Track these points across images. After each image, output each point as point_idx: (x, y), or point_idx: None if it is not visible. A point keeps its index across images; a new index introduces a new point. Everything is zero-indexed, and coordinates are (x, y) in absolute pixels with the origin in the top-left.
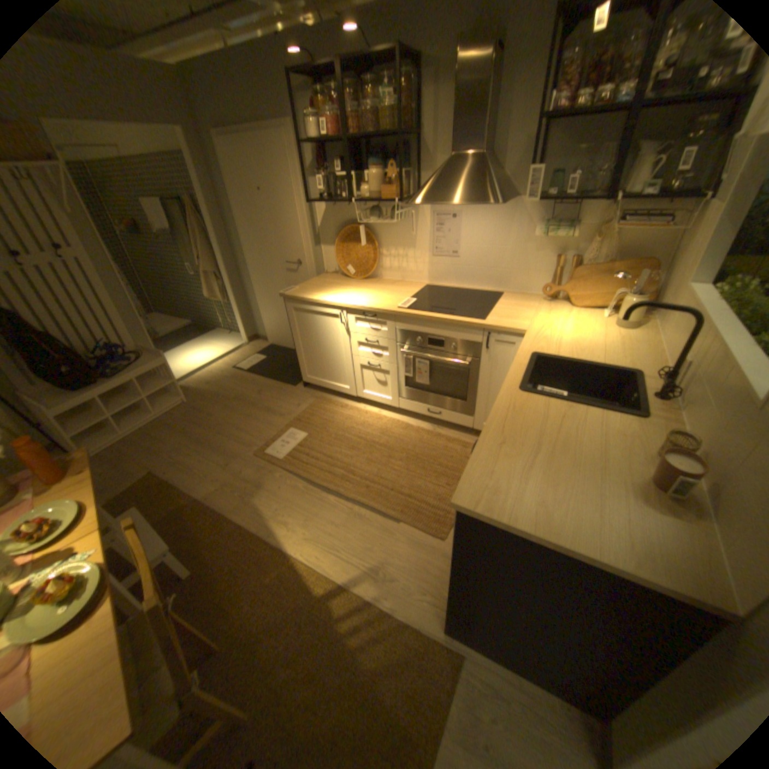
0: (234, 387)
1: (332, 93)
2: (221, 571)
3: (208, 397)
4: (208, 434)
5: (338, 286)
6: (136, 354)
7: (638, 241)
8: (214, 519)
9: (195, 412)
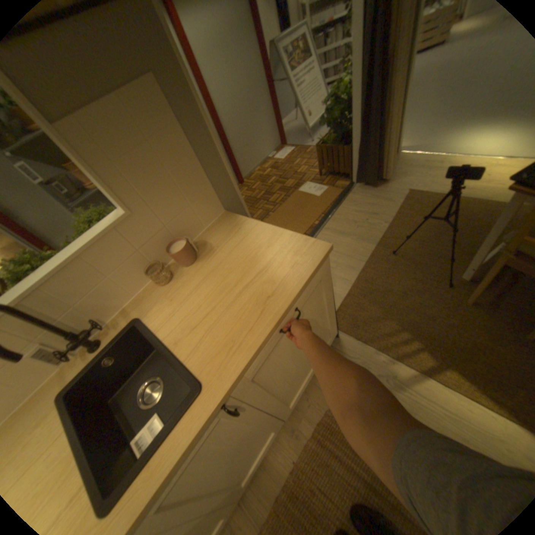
0: None
1: None
2: None
3: None
4: None
5: None
6: None
7: None
8: None
9: None
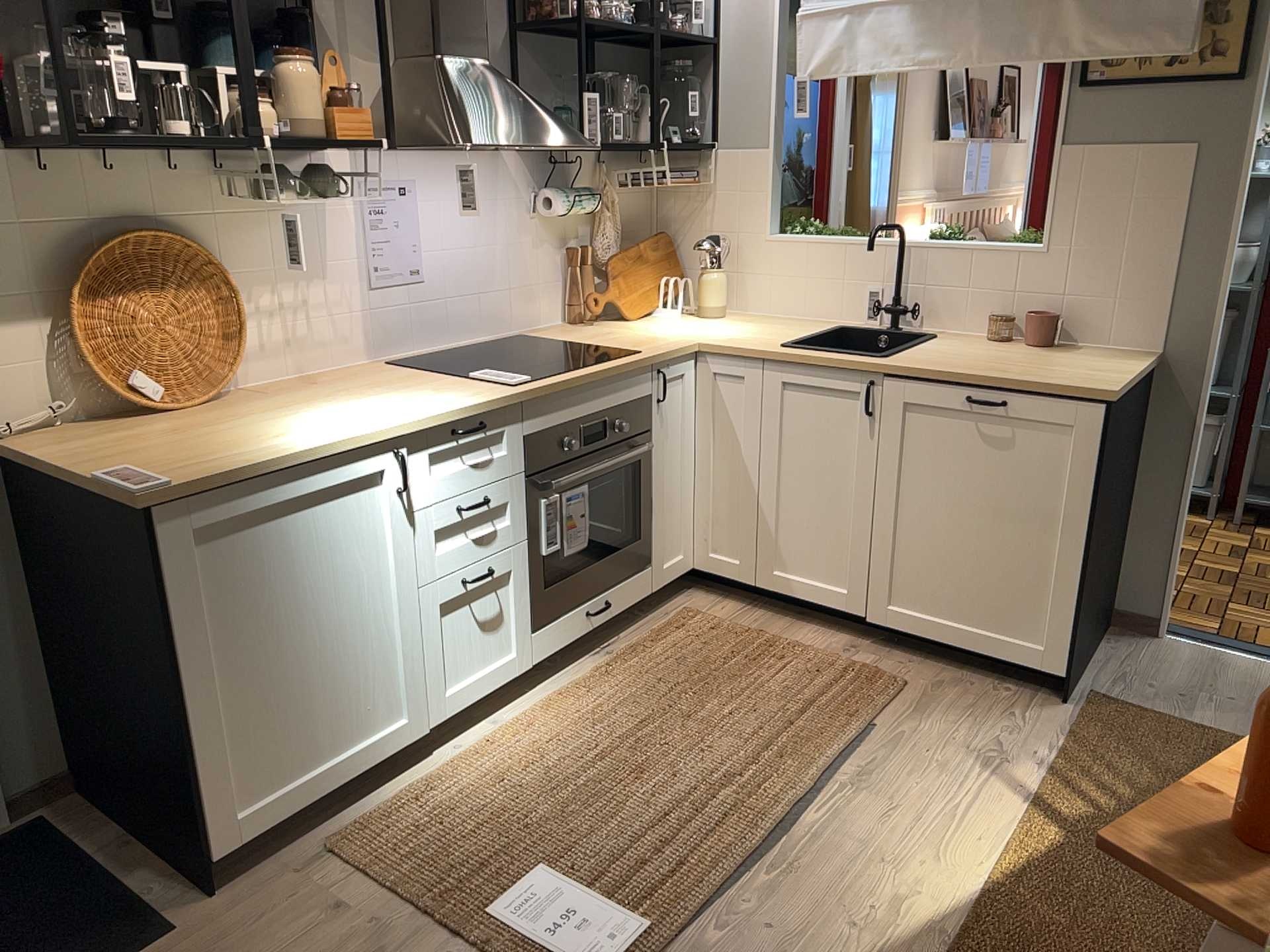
0: None
1: None
2: None
3: None
4: None
5: (224, 426)
6: None
7: (627, 215)
8: None
9: None
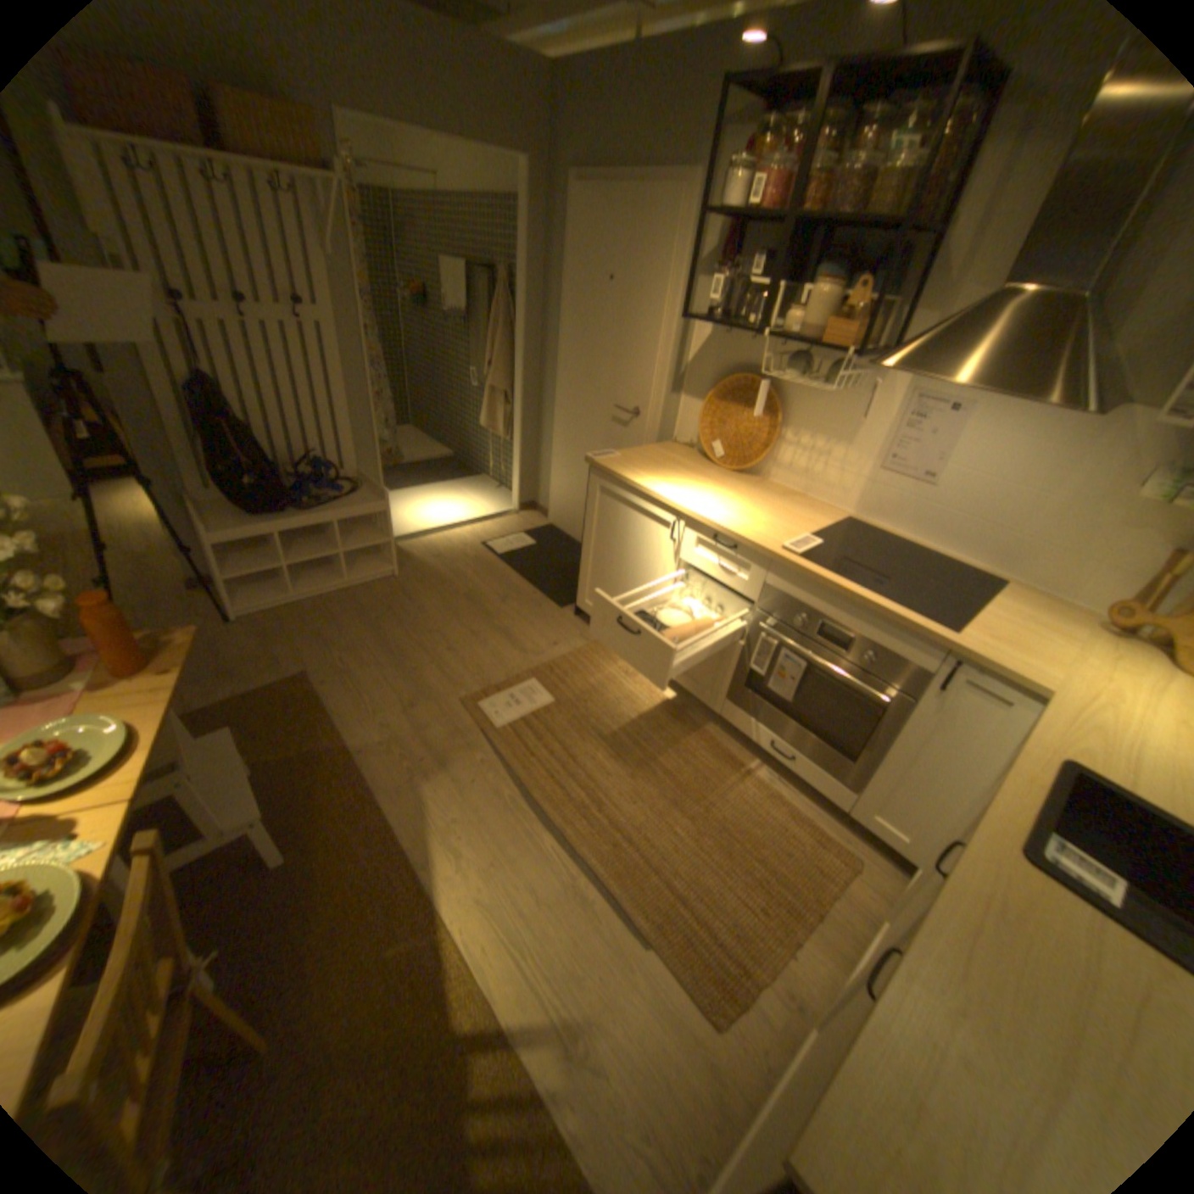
0: (473, 577)
1: (796, 132)
2: (331, 898)
3: (430, 581)
4: (408, 642)
5: (688, 472)
6: (354, 485)
7: None
8: (359, 795)
9: (404, 597)
